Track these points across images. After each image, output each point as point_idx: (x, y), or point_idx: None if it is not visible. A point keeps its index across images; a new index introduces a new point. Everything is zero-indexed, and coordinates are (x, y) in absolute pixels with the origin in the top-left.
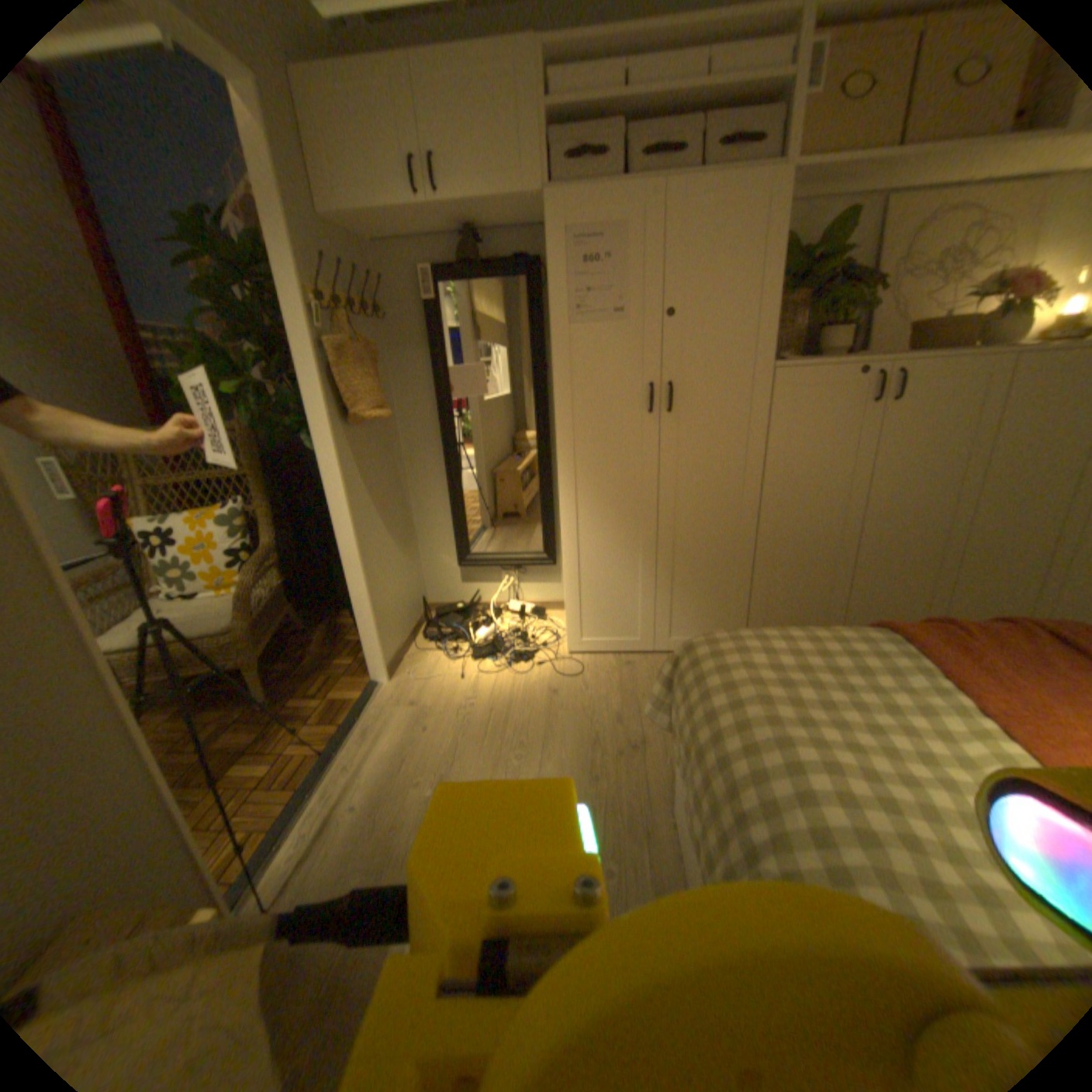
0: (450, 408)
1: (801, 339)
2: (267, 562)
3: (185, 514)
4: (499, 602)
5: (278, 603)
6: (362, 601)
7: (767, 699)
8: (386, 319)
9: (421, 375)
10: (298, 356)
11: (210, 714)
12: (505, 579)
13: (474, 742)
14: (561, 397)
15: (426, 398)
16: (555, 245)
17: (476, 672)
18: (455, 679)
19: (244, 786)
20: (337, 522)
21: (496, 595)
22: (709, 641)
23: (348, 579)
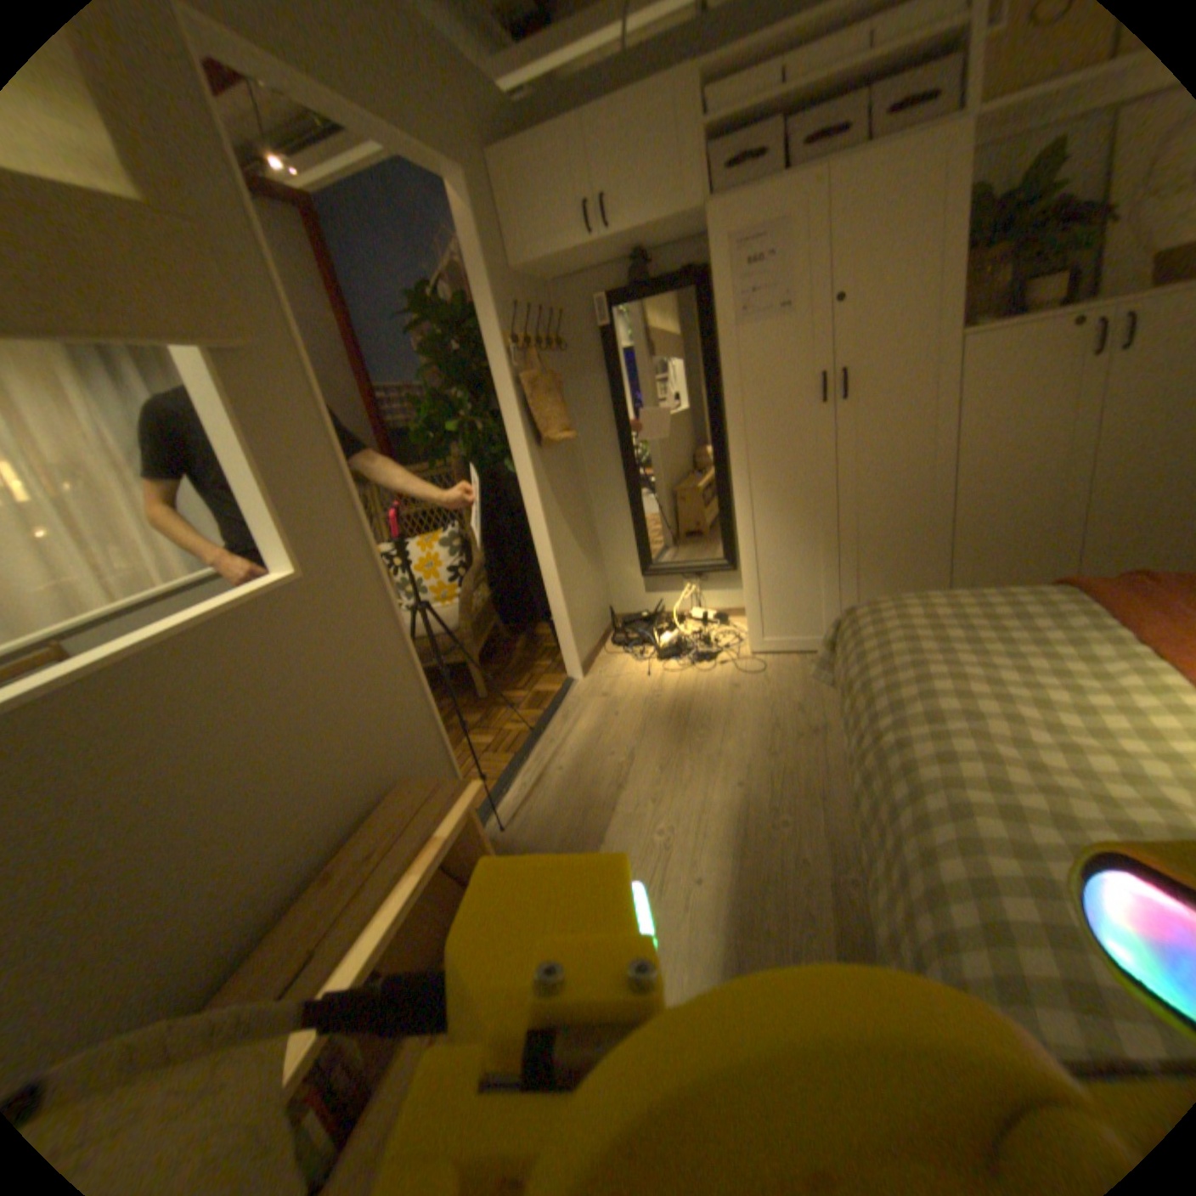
0: (627, 424)
1: (1003, 299)
2: (479, 576)
3: (416, 539)
4: (681, 611)
5: (488, 613)
6: (558, 604)
7: (914, 637)
8: (567, 350)
9: (599, 398)
10: (500, 393)
11: (444, 700)
12: (686, 587)
13: (660, 724)
14: (731, 399)
15: (605, 418)
16: (718, 253)
17: (660, 670)
18: (641, 676)
19: (476, 749)
20: (535, 534)
21: (678, 604)
22: (874, 606)
23: (545, 585)
